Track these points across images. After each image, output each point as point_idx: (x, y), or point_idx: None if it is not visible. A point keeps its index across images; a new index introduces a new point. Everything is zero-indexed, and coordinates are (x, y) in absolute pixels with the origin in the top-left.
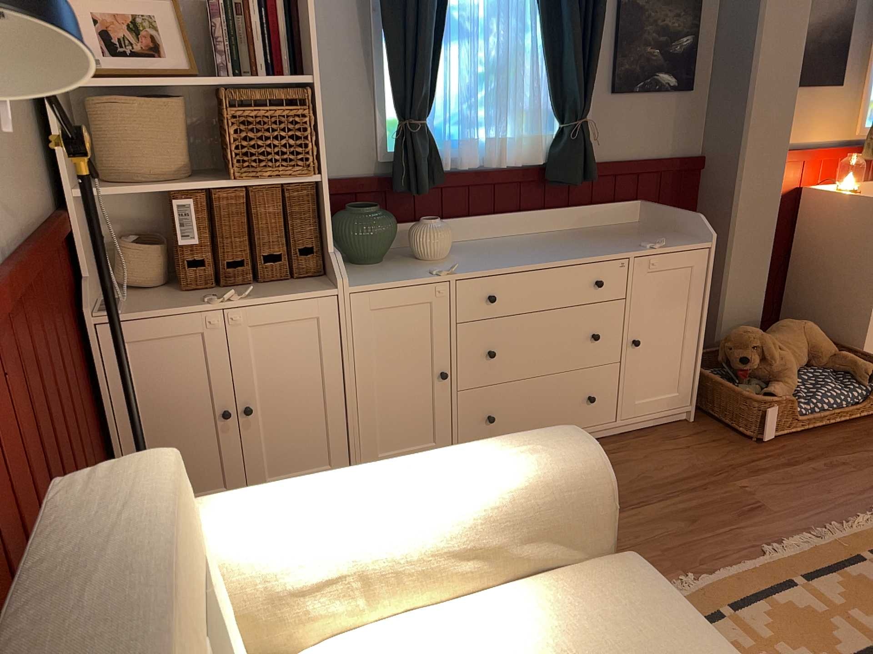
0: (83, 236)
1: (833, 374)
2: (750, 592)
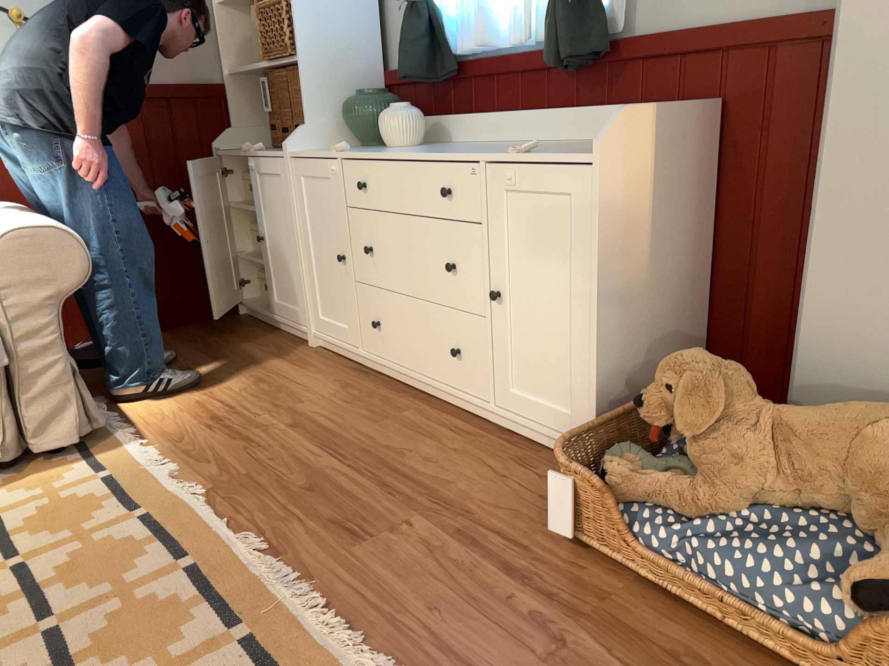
0: (240, 104)
1: (858, 555)
2: (171, 526)
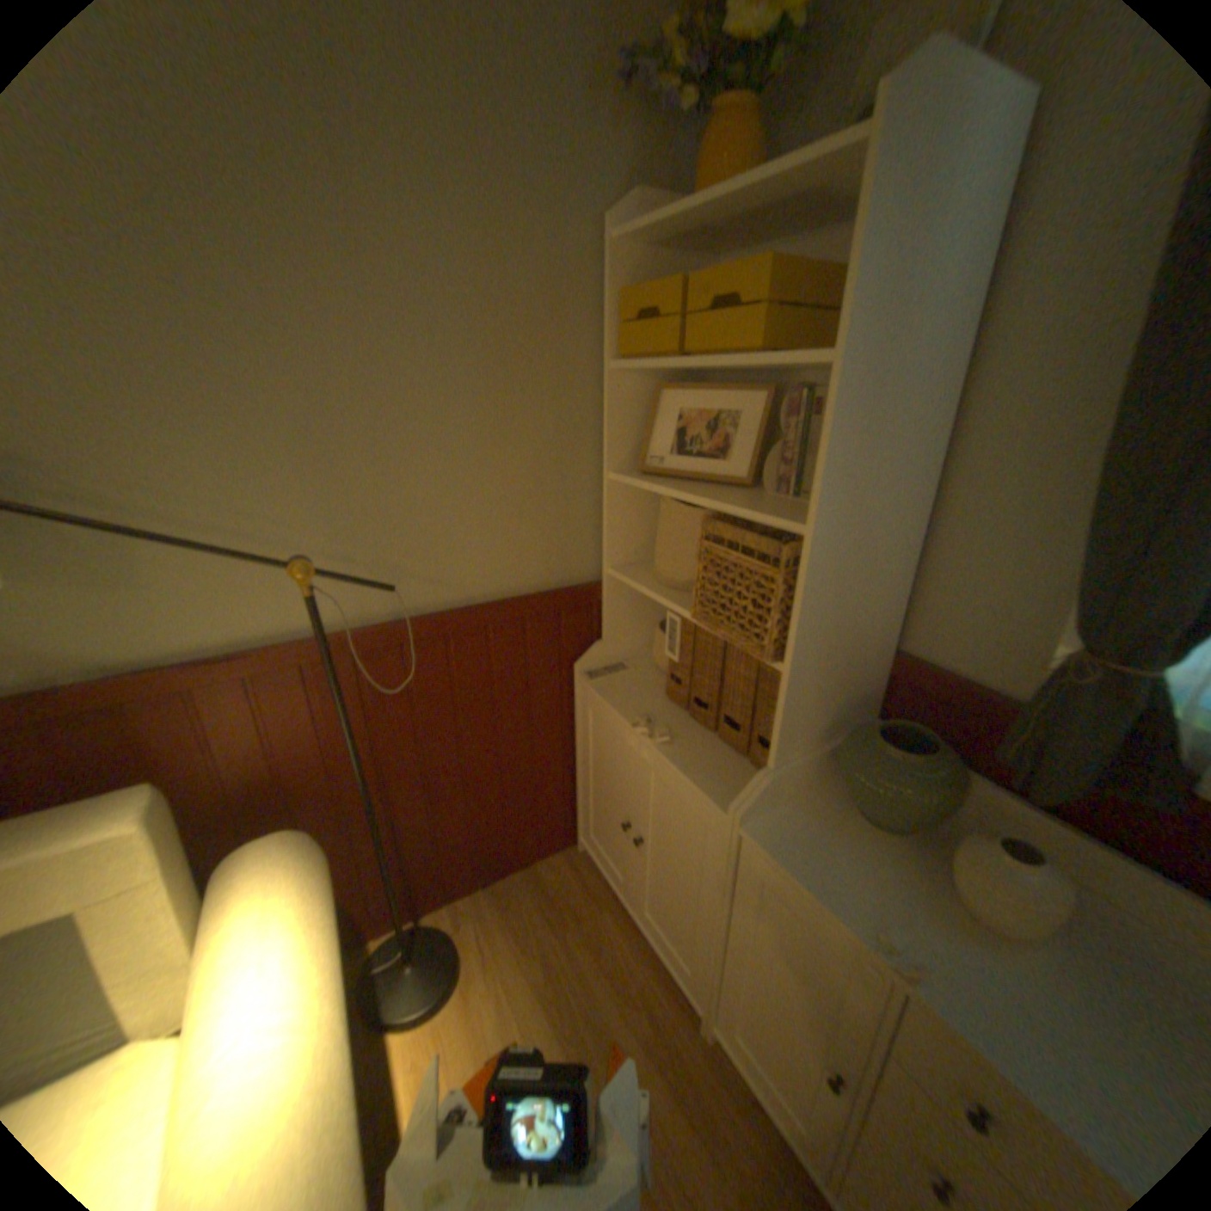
0: (621, 605)
1: None
2: None
